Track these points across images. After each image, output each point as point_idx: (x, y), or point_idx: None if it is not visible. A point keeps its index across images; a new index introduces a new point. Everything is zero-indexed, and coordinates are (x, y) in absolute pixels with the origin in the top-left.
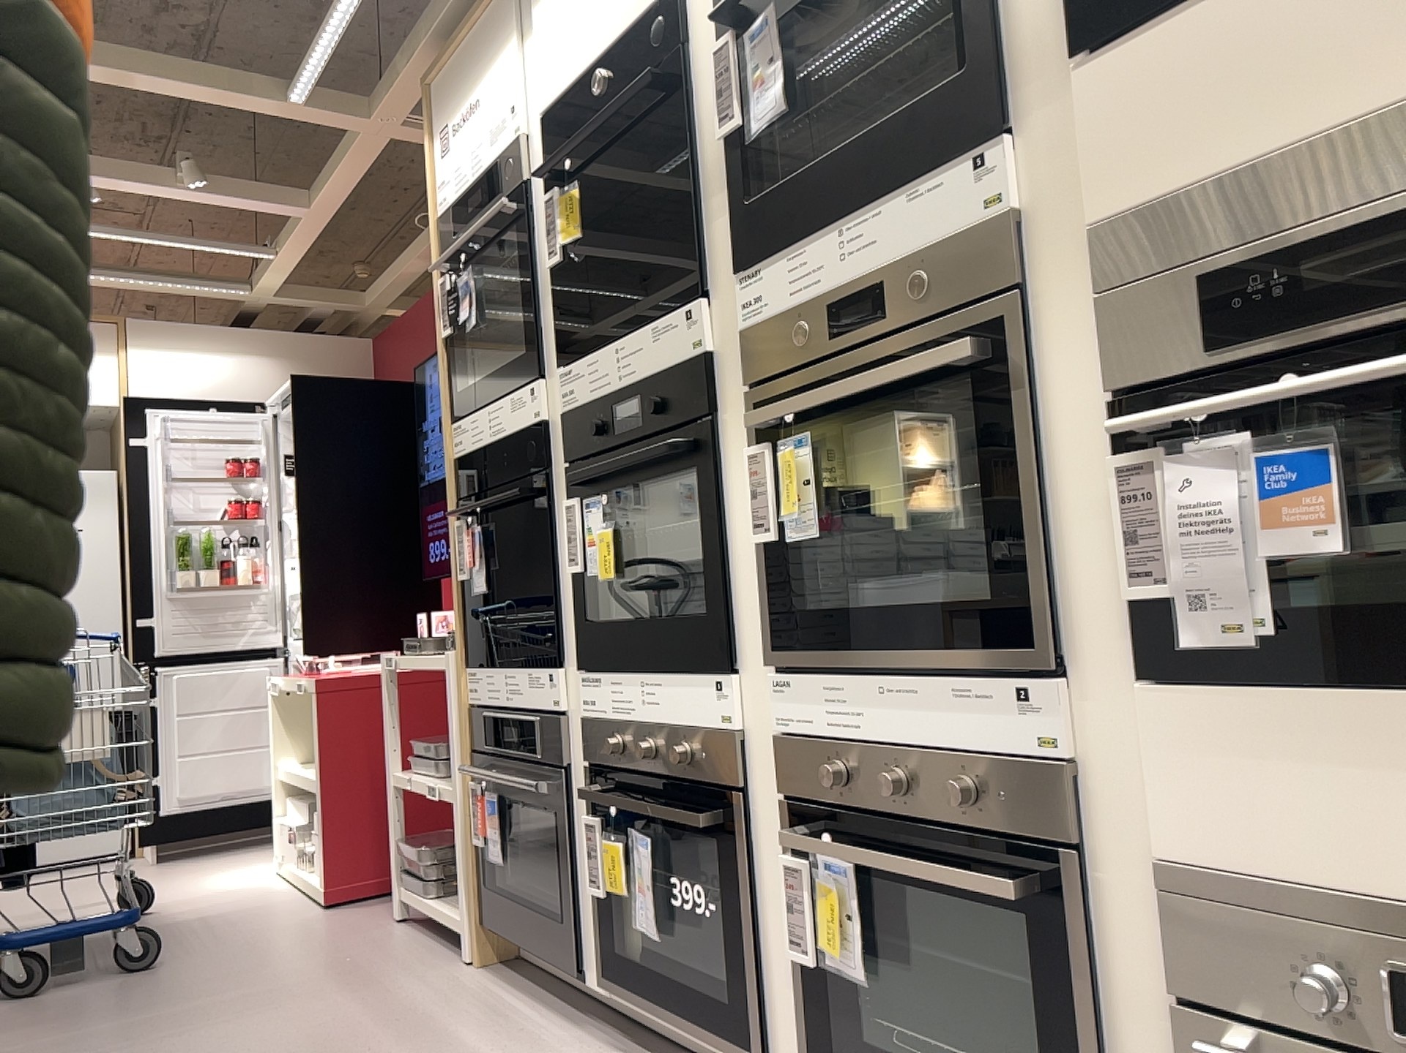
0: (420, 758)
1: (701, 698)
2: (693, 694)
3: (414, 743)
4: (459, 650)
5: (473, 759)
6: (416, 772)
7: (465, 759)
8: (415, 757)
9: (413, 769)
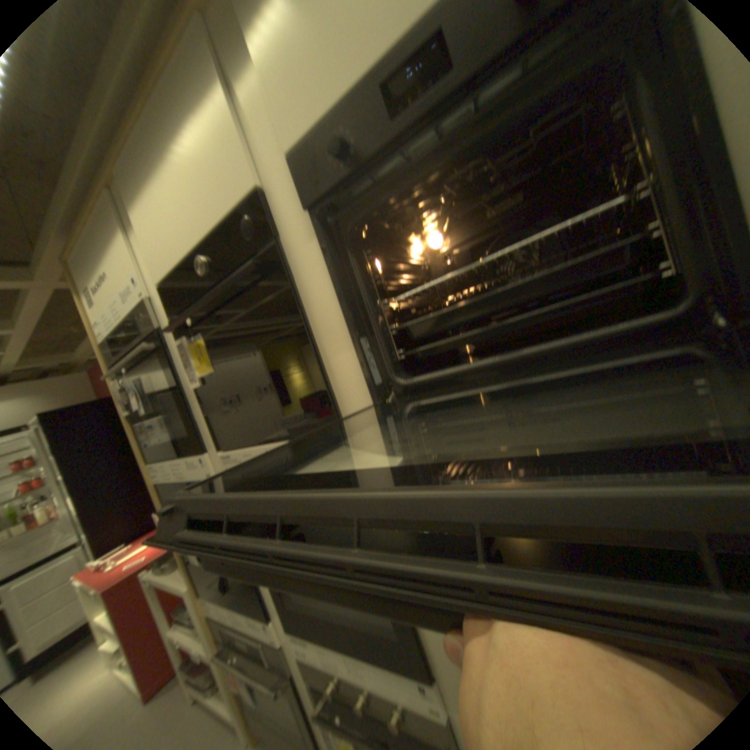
0: (179, 627)
1: (404, 691)
2: (395, 685)
3: (173, 618)
4: (191, 591)
5: (217, 648)
6: (179, 632)
7: (211, 647)
8: (176, 625)
9: (176, 627)
